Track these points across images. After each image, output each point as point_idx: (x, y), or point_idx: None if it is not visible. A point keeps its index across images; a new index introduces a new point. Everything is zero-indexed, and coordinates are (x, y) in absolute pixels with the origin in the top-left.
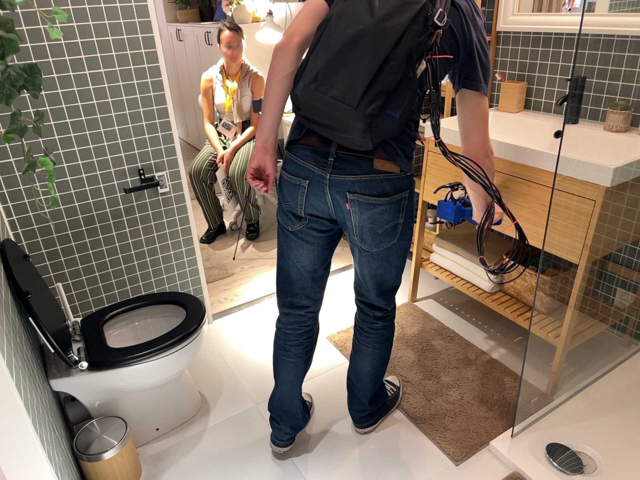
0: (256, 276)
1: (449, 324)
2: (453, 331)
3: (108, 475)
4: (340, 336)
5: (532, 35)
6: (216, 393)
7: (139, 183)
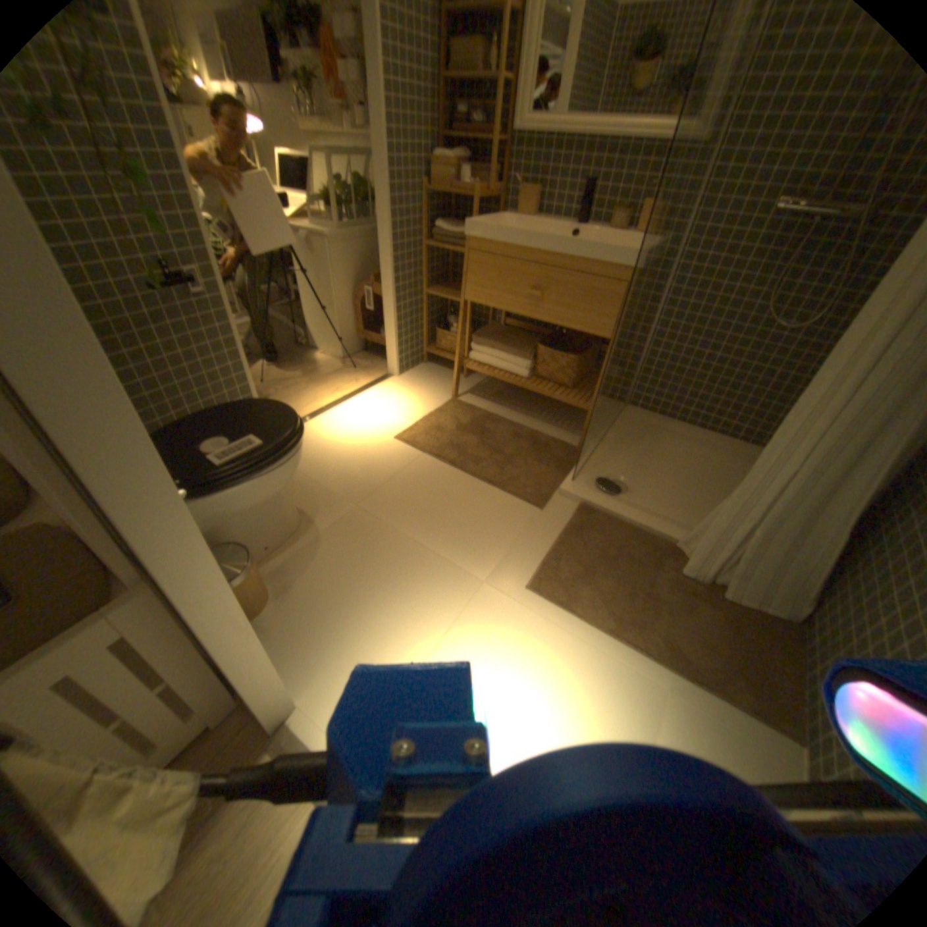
0: (296, 392)
1: (490, 410)
2: (495, 414)
3: (236, 594)
4: (403, 432)
5: (557, 127)
6: (305, 501)
7: (159, 278)
